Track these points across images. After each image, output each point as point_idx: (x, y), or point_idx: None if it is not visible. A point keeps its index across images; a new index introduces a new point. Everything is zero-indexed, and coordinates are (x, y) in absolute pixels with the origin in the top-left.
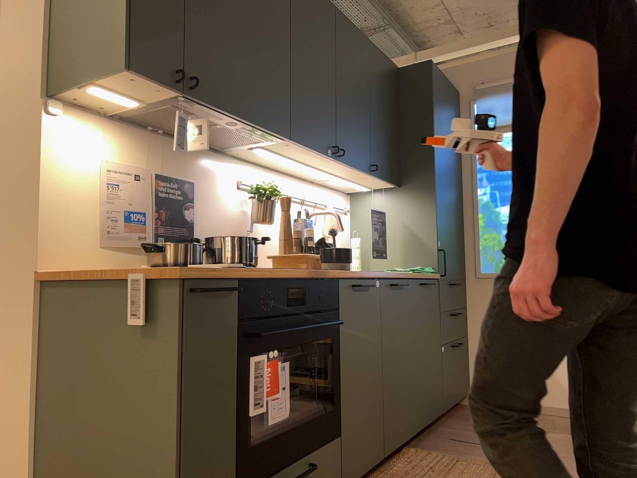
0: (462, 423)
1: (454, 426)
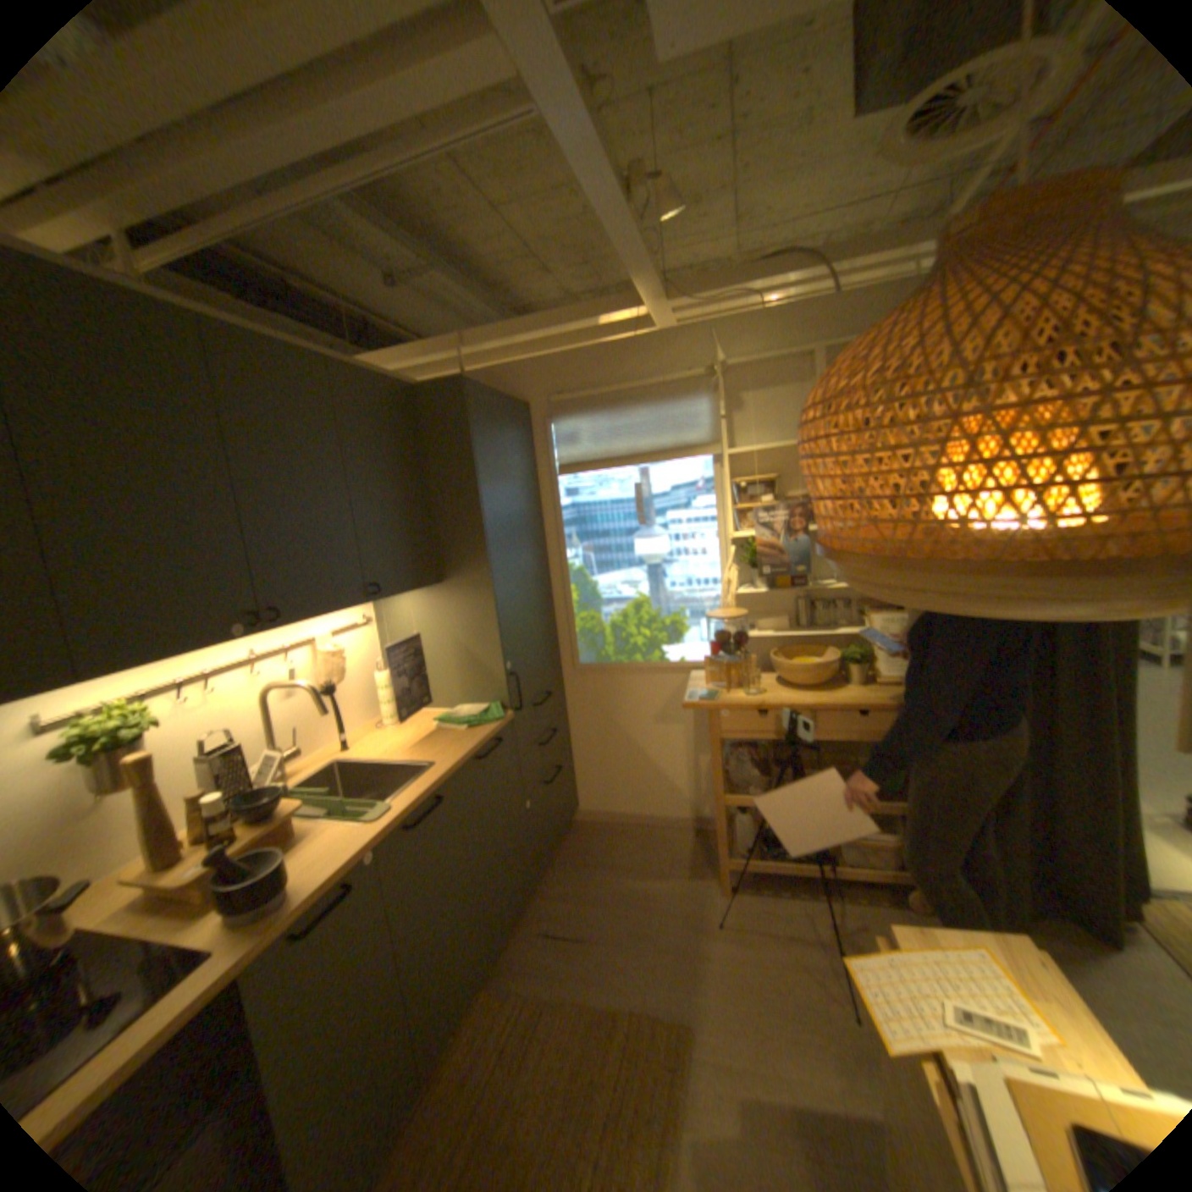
0: (563, 879)
1: (552, 893)
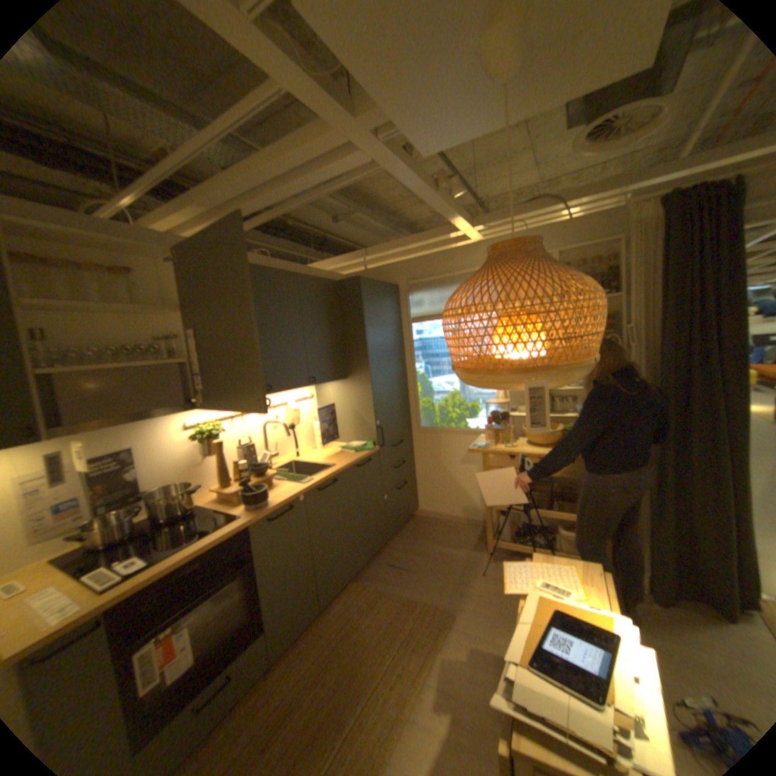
0: (403, 542)
1: (396, 547)
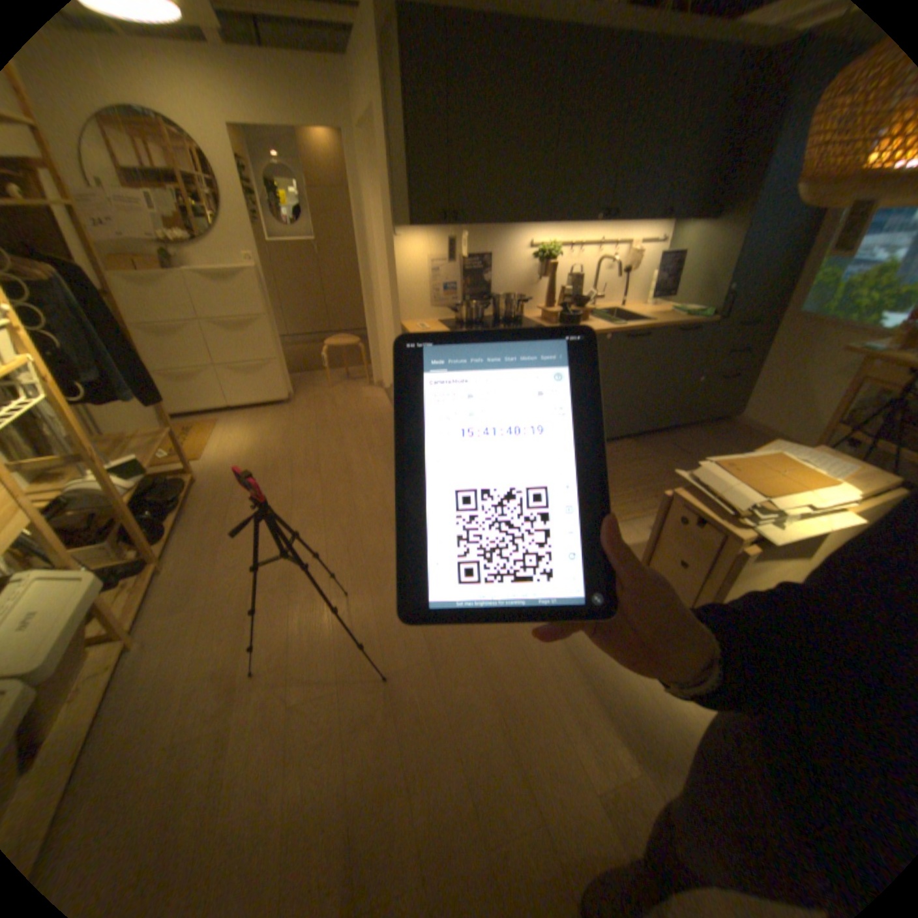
0: (702, 434)
1: (690, 435)
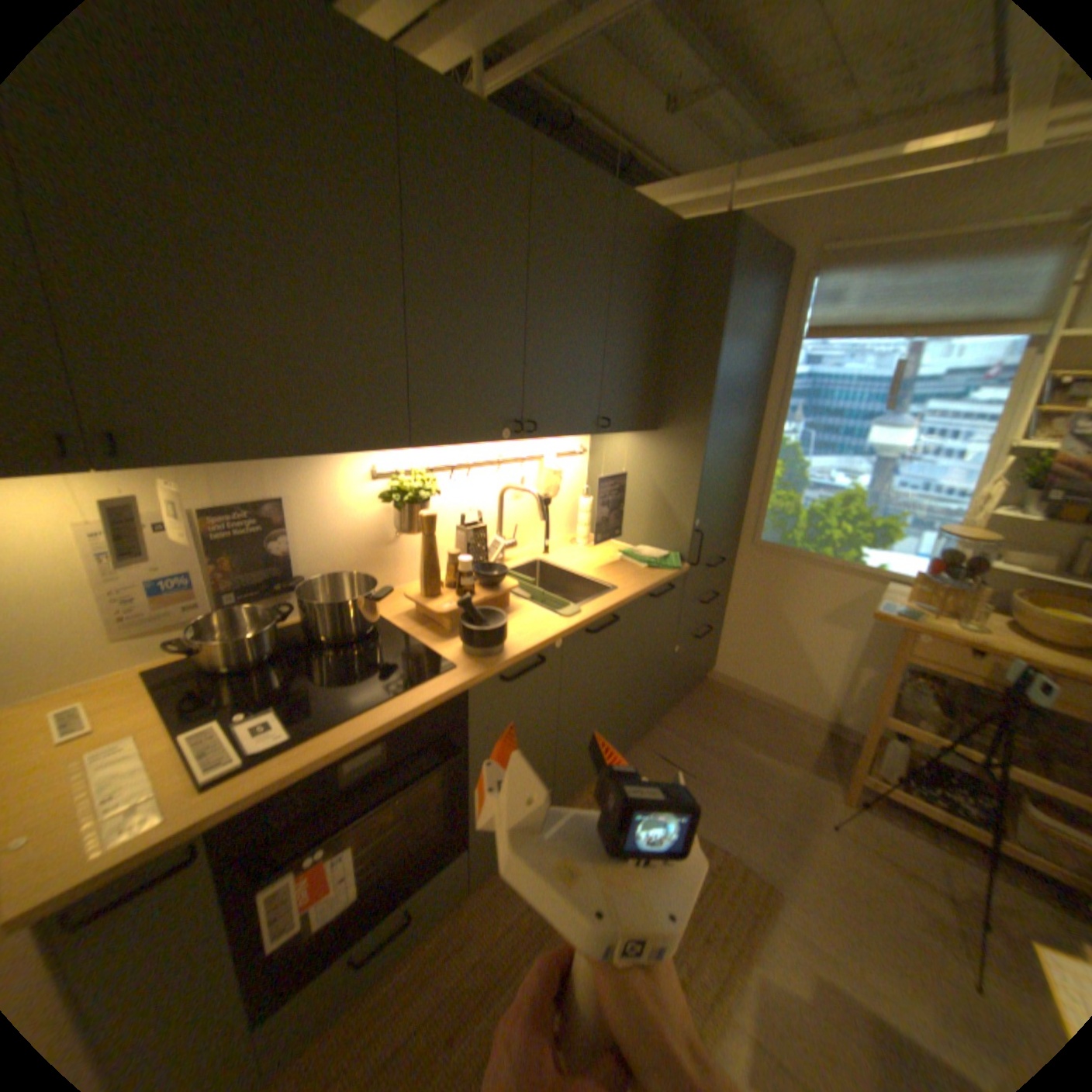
0: (687, 720)
1: (675, 727)
